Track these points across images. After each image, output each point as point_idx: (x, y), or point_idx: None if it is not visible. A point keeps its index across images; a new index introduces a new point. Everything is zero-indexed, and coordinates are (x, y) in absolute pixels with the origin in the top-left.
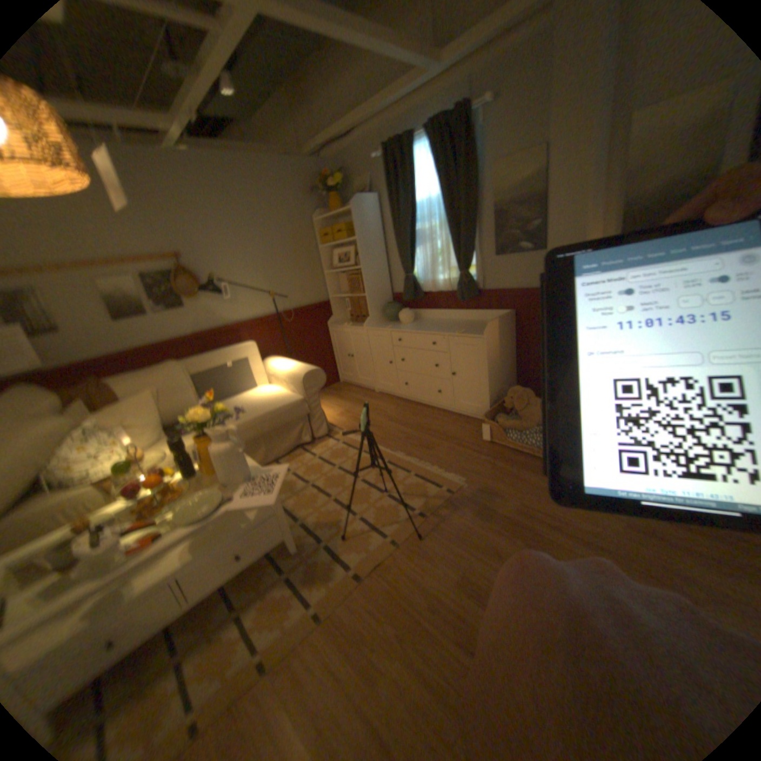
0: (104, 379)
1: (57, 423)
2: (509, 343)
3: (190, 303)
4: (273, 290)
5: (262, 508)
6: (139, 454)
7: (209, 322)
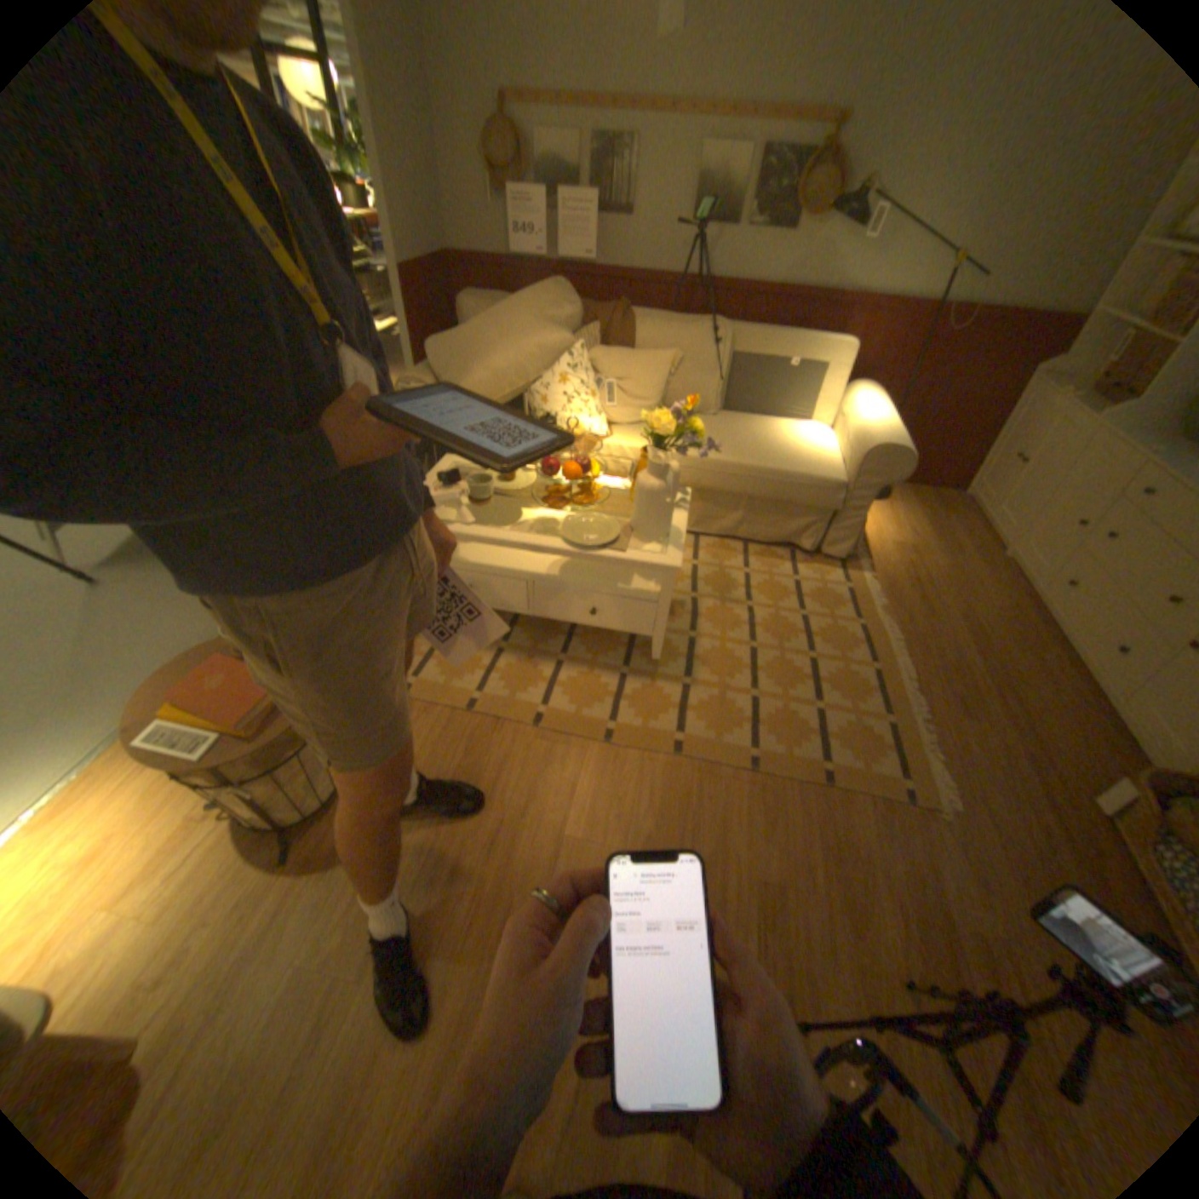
0: (645, 306)
1: (568, 341)
2: None
3: (810, 225)
4: (977, 248)
5: (649, 585)
6: (612, 427)
7: (817, 273)
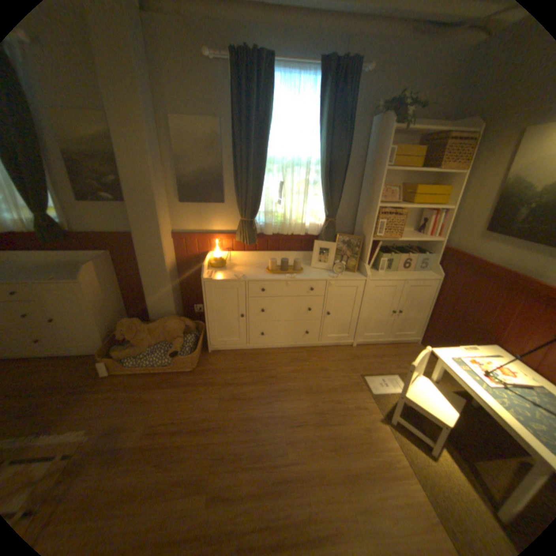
0: None
1: None
2: (110, 281)
3: None
4: None
5: None
6: None
7: None
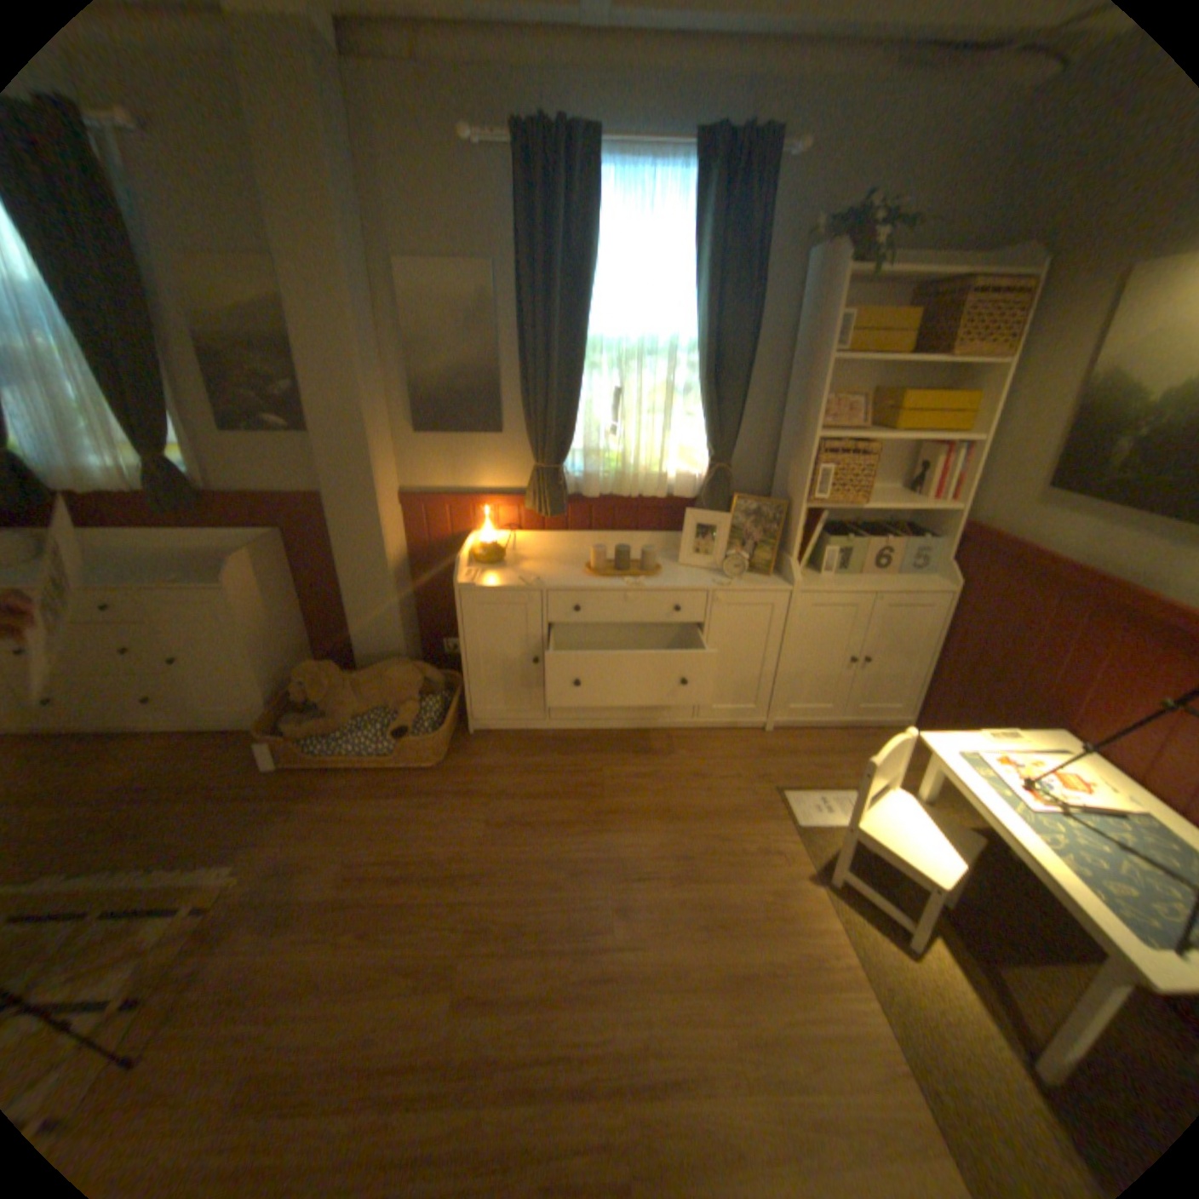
0: None
1: None
2: (281, 589)
3: None
4: None
5: None
6: None
7: None
